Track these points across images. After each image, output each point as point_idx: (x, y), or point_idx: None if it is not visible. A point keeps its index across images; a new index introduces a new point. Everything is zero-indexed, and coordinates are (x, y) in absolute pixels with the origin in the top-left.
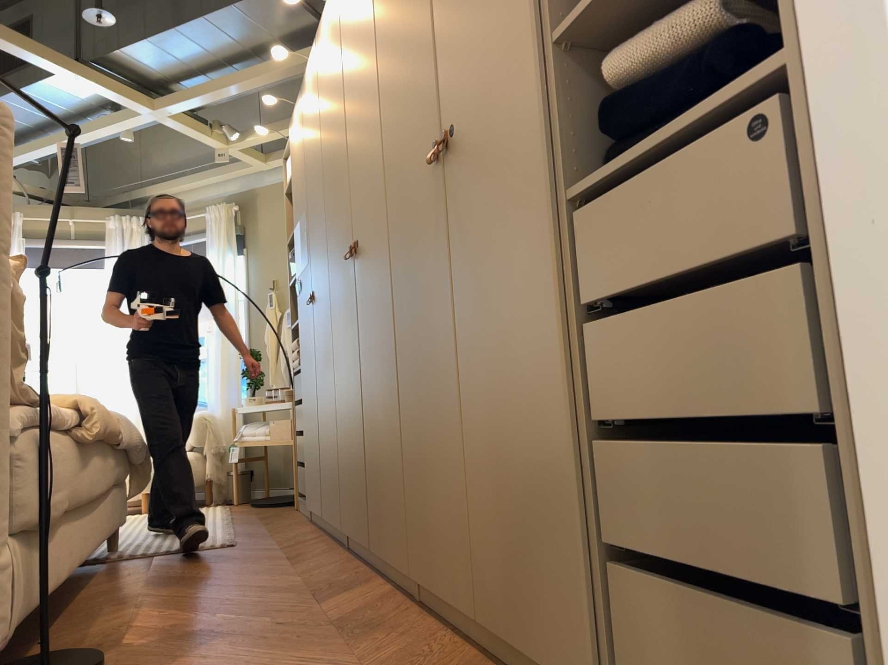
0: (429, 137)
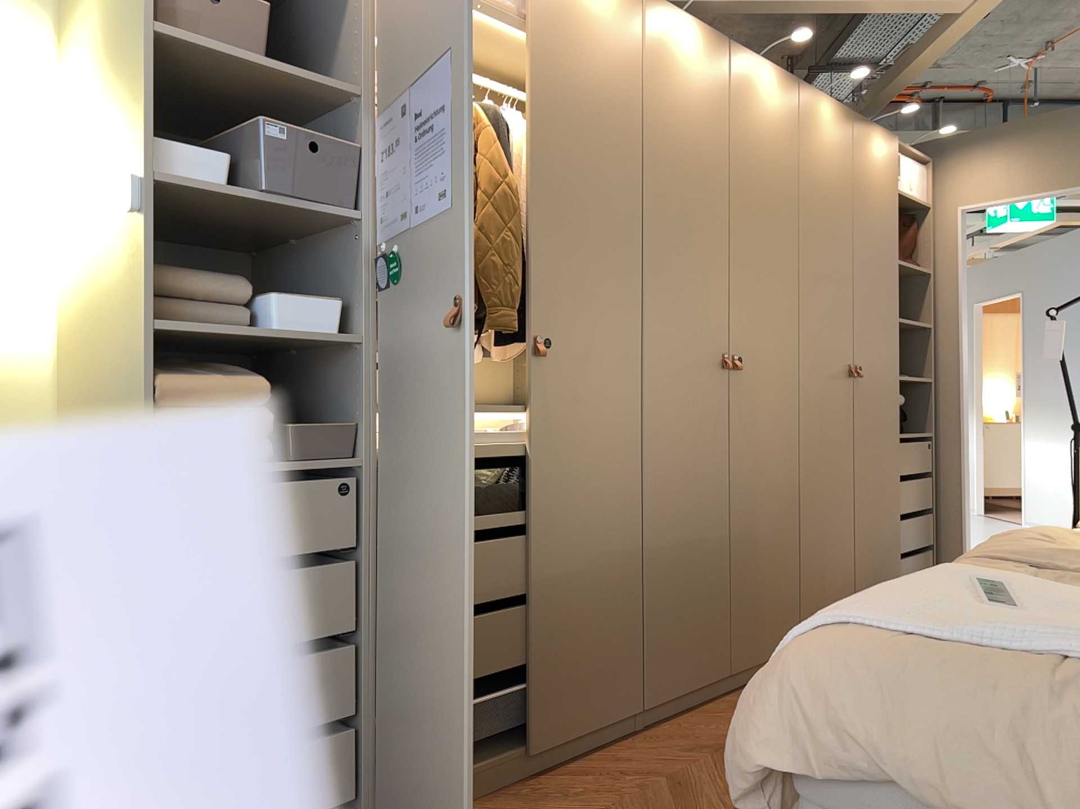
0: (846, 351)
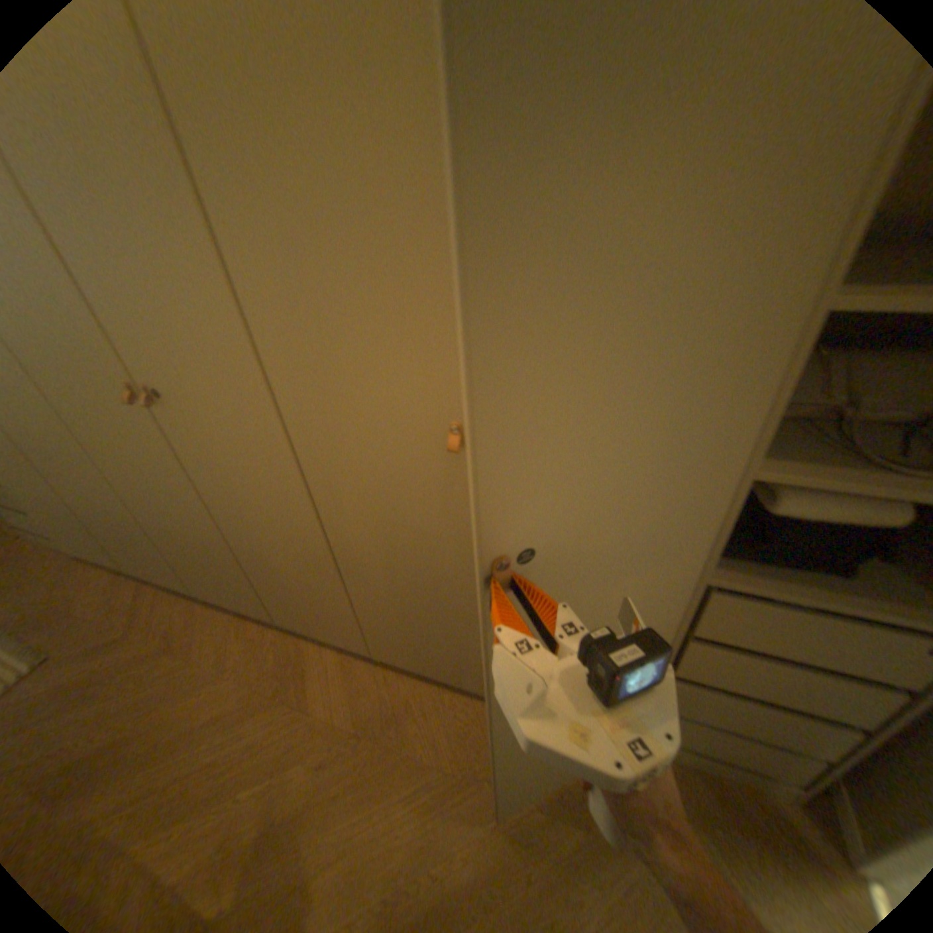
0: (430, 403)
